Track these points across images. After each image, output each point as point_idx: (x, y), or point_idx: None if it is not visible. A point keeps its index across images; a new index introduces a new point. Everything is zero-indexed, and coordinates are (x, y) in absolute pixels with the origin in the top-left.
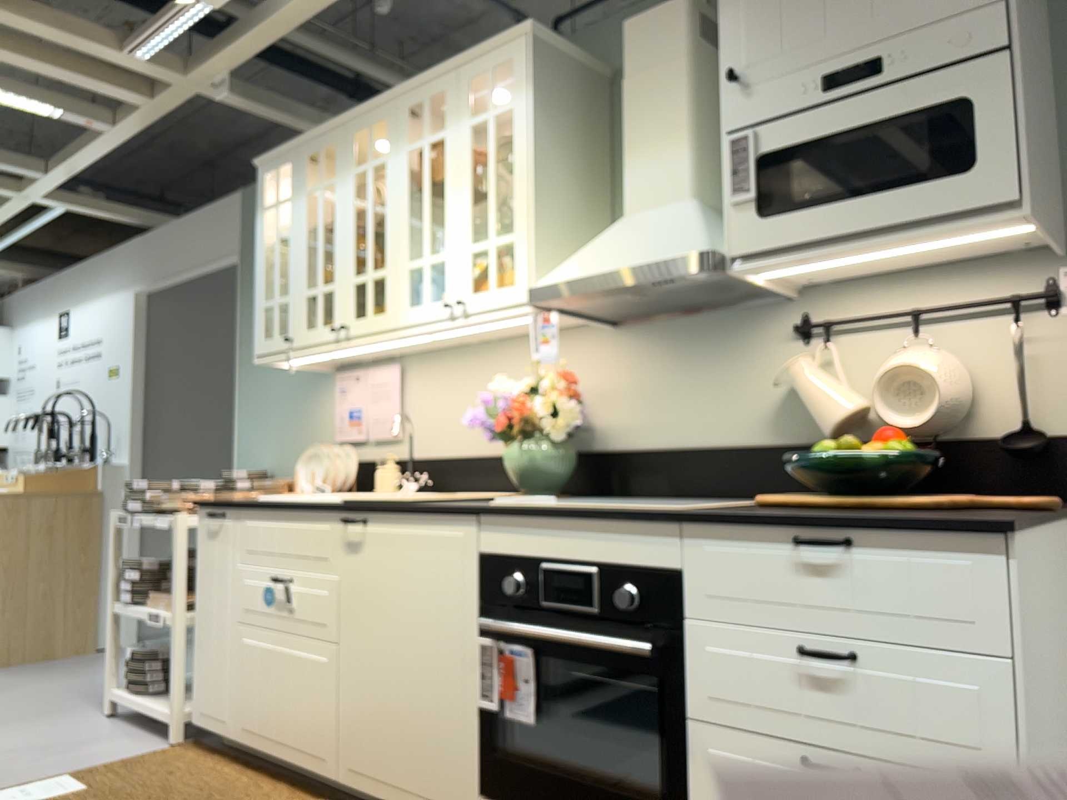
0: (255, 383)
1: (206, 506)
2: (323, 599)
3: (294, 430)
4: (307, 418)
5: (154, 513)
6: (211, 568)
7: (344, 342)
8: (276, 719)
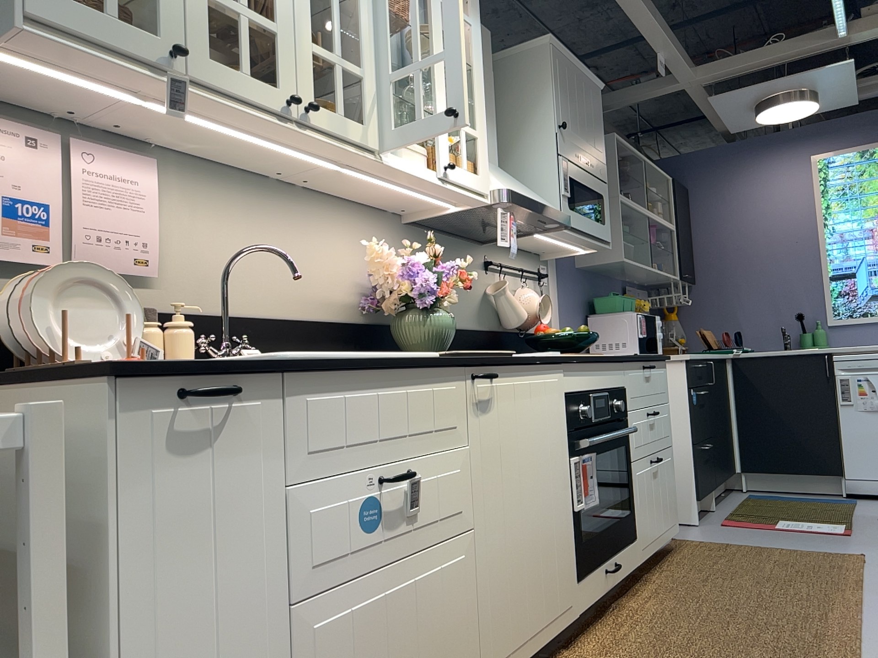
0: None
1: (172, 373)
2: (455, 481)
3: None
4: None
5: None
6: (192, 523)
7: (293, 125)
8: None
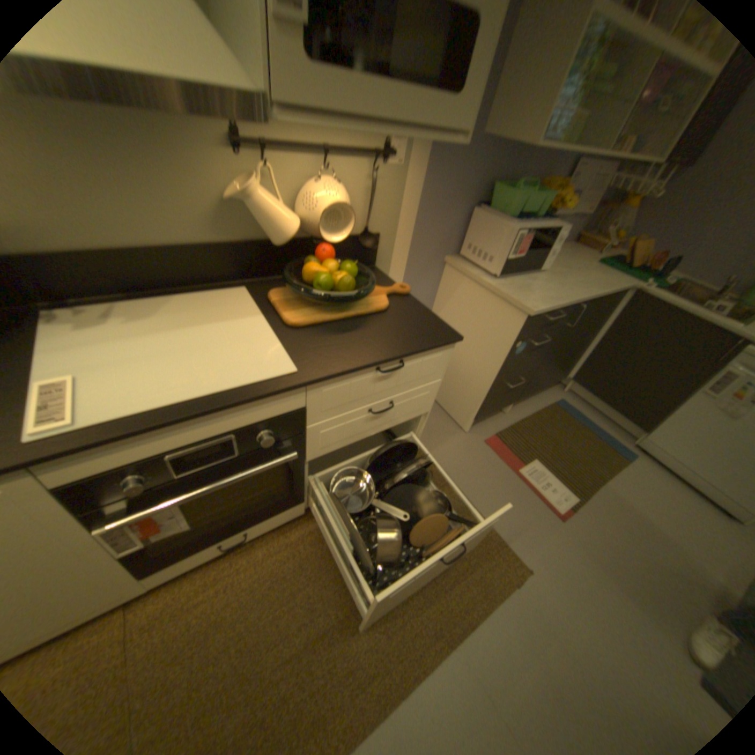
0: None
1: None
2: None
3: None
4: None
5: None
6: None
7: None
8: None
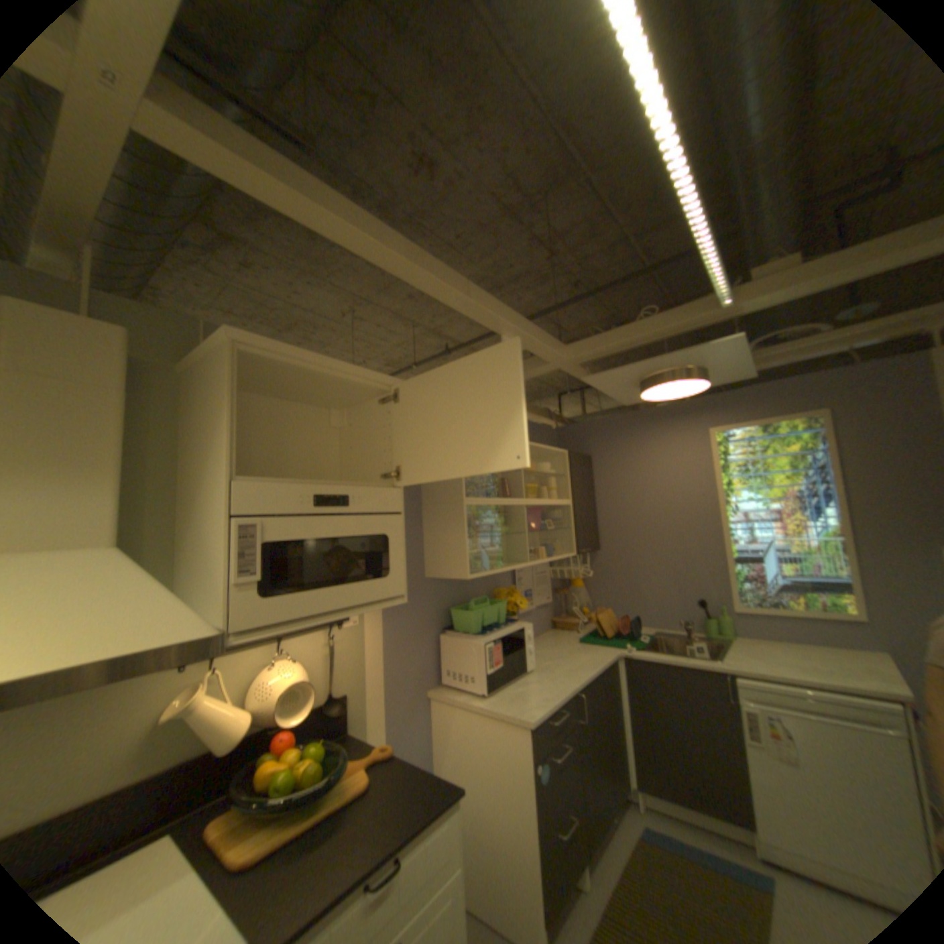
0: None
1: None
2: None
3: None
4: None
5: None
6: None
7: None
8: None
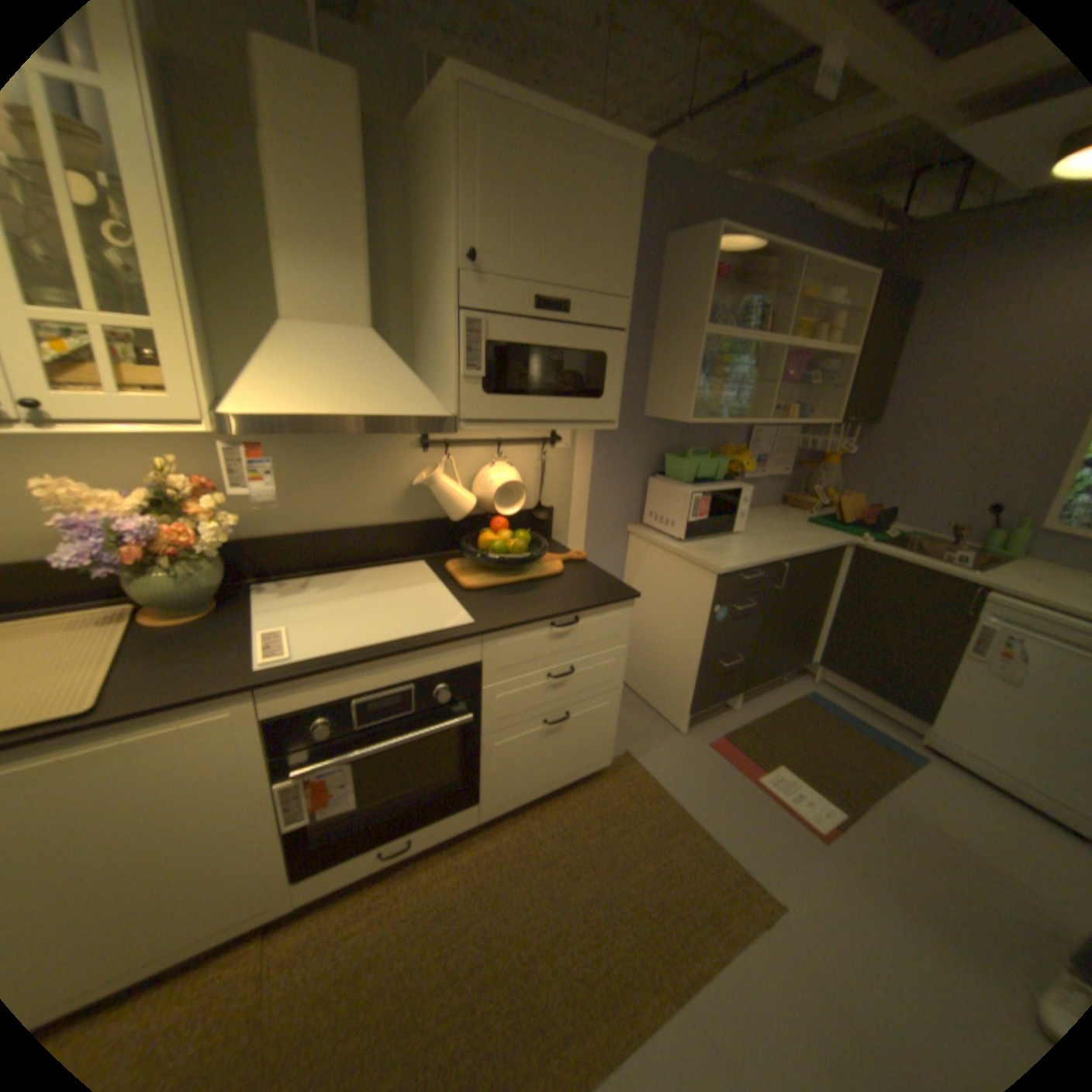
0: None
1: None
2: None
3: None
4: None
5: None
6: None
7: None
8: None
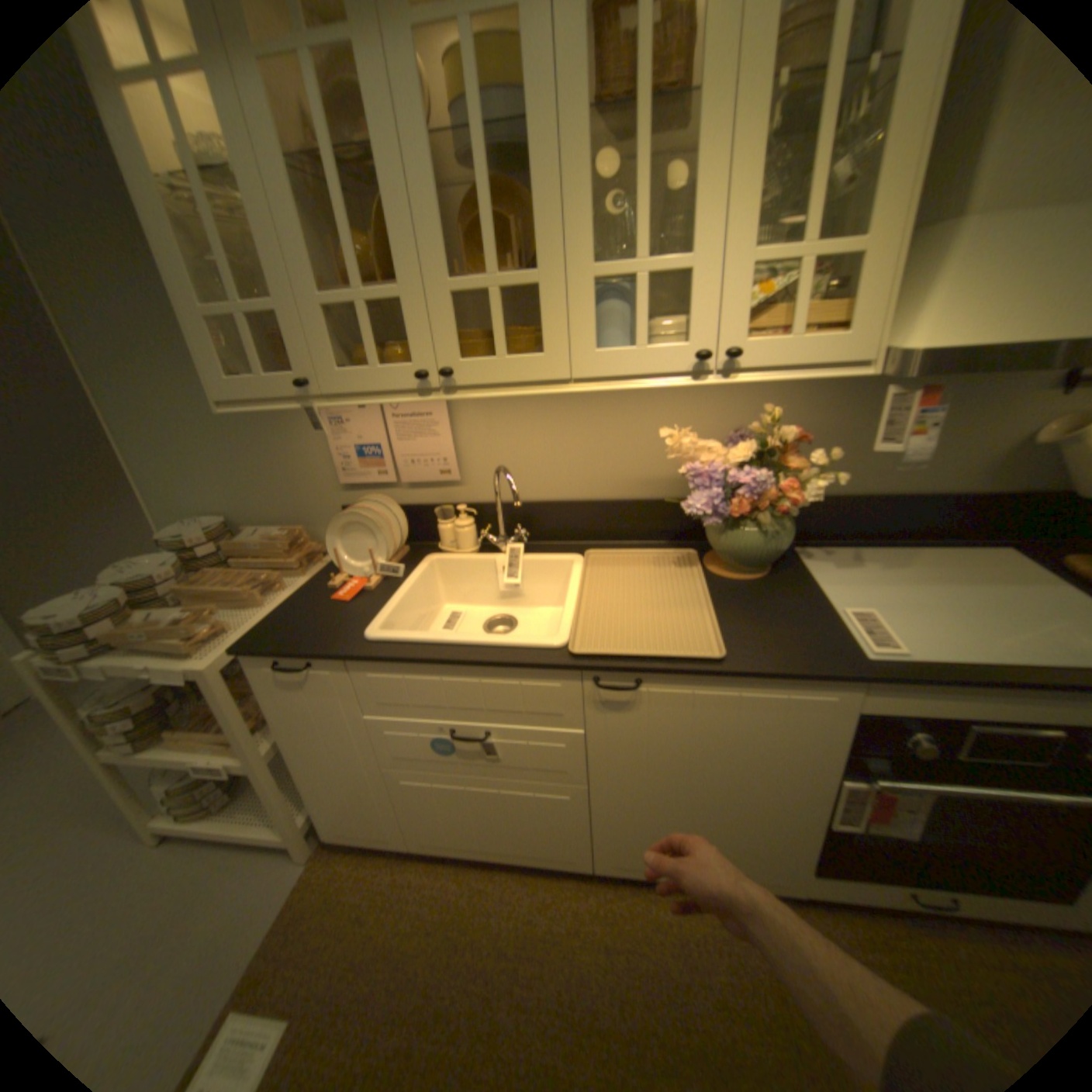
0: (137, 401)
1: (265, 657)
2: (558, 751)
3: (251, 467)
4: (272, 452)
5: (129, 657)
6: (306, 719)
7: (442, 394)
8: (487, 838)
